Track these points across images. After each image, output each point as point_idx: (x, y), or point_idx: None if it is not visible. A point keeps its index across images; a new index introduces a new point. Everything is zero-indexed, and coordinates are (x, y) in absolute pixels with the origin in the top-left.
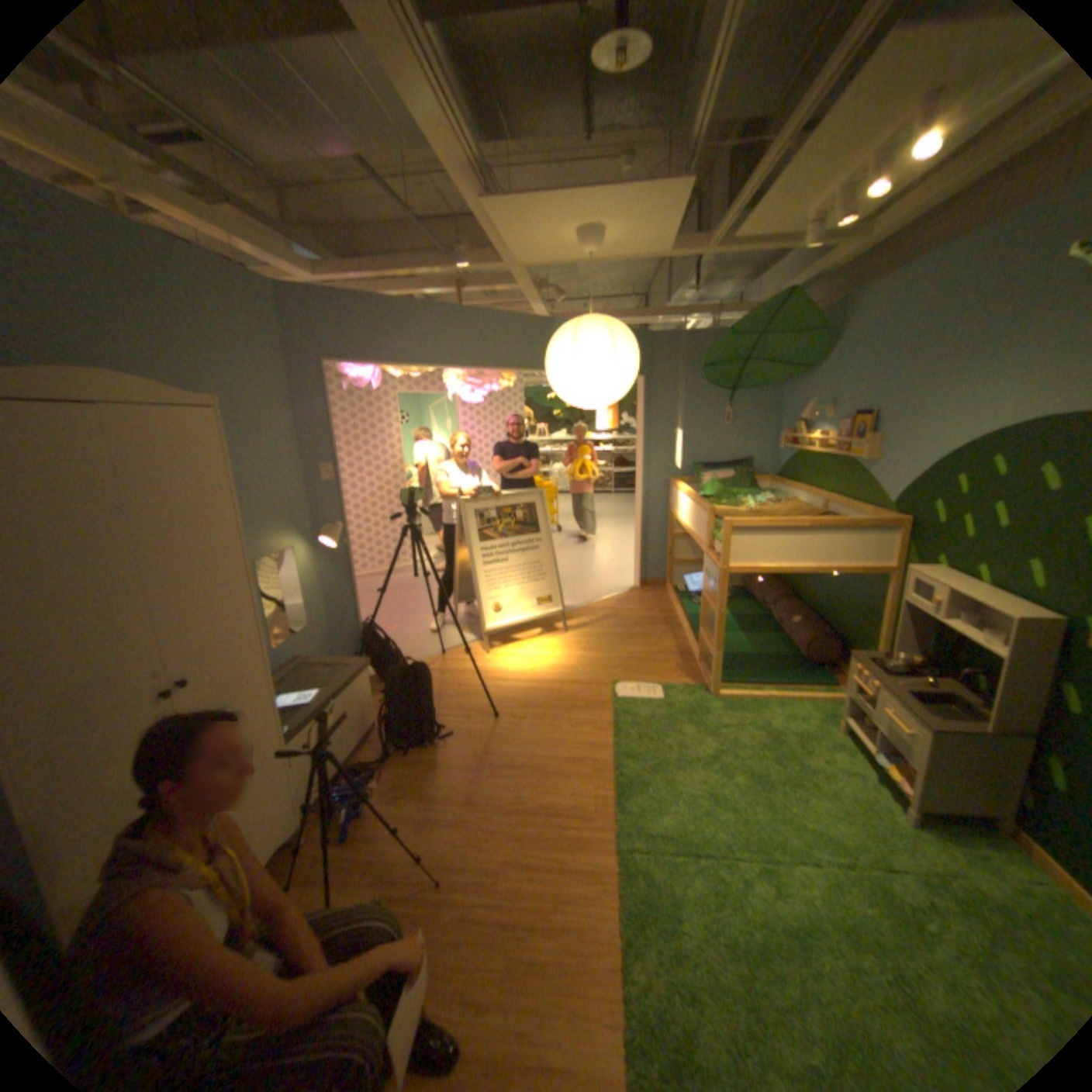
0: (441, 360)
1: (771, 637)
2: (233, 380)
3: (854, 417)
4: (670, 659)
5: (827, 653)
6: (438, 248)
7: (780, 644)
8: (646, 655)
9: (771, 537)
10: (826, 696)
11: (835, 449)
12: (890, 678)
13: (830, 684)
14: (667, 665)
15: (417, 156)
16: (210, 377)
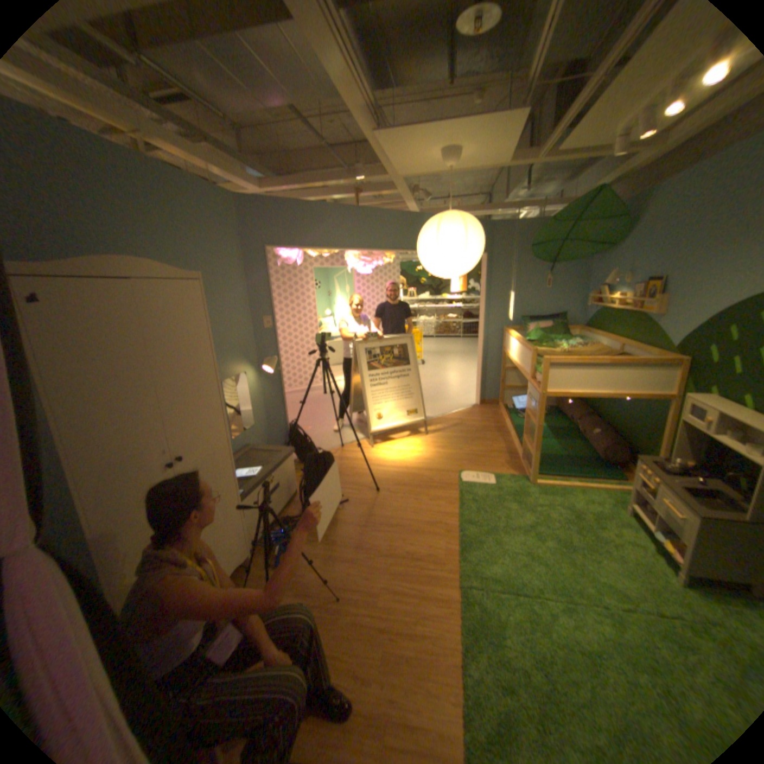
0: (343, 244)
1: (577, 443)
2: (209, 261)
3: (647, 282)
4: (501, 456)
5: (619, 457)
6: (342, 166)
7: (583, 448)
8: (483, 453)
9: (579, 370)
10: (618, 488)
11: (631, 306)
12: (668, 476)
13: (621, 479)
14: (499, 460)
15: (329, 101)
16: (194, 259)
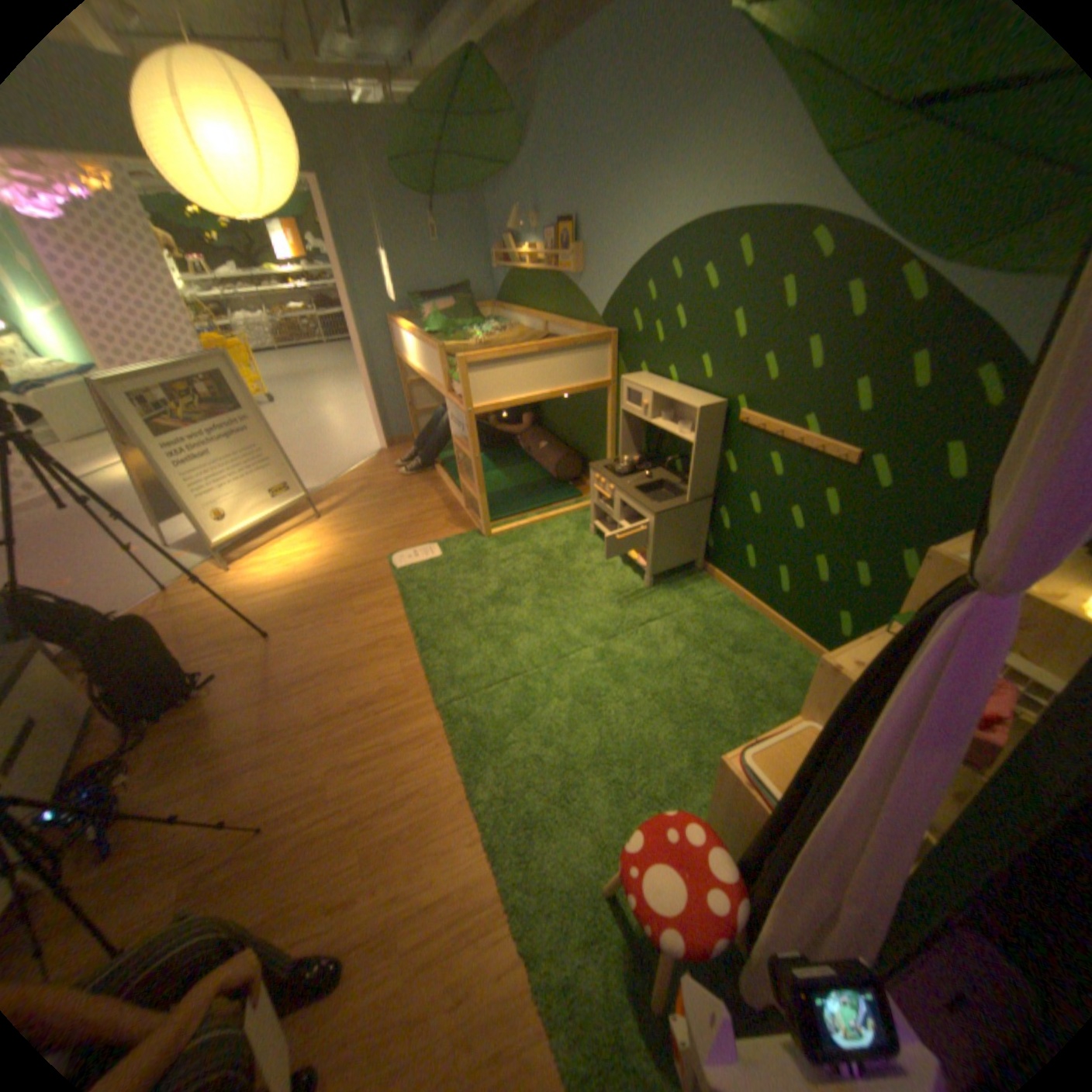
0: None
1: (522, 468)
2: None
3: (555, 227)
4: (438, 514)
5: (569, 470)
6: None
7: (531, 472)
8: (413, 518)
9: (504, 369)
10: (574, 507)
11: (544, 265)
12: (619, 479)
13: (576, 496)
14: (437, 521)
15: None
16: None
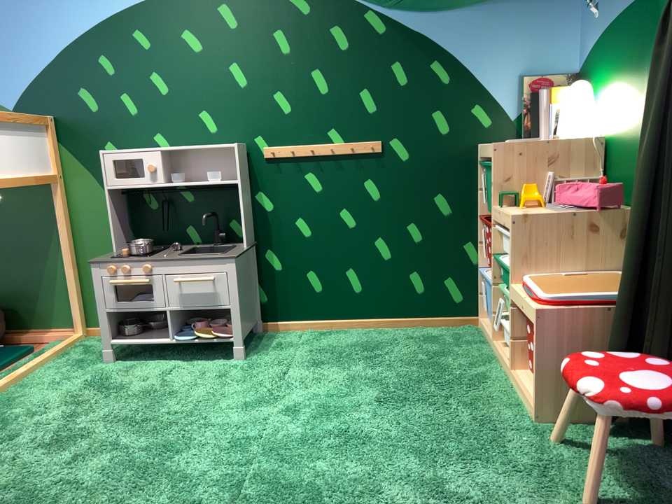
0: None
1: None
2: None
3: None
4: None
5: None
6: None
7: None
8: None
9: None
10: (47, 353)
11: None
12: (147, 257)
13: (26, 350)
14: None
15: None
16: None
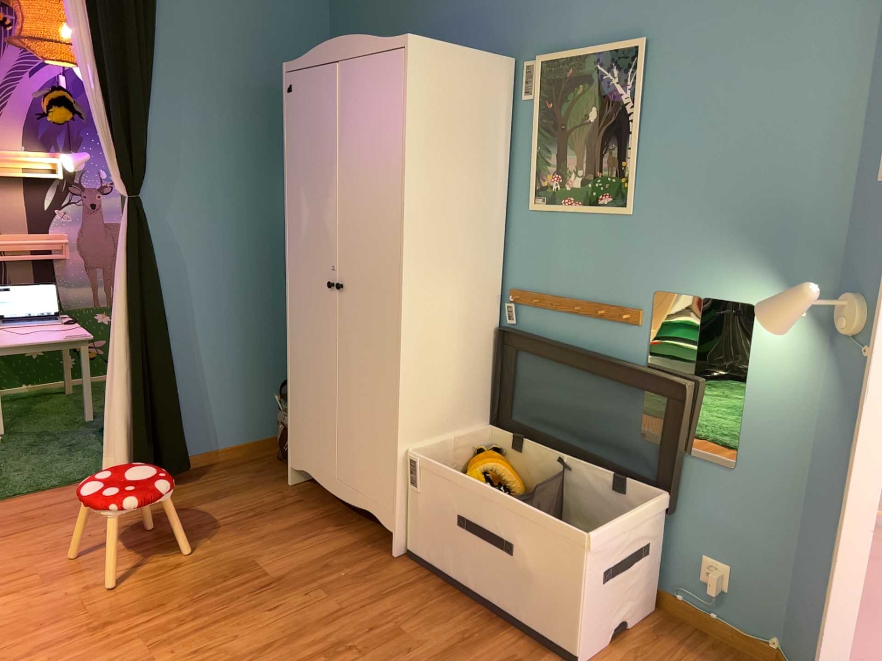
0: None
1: None
2: None
3: None
4: None
5: None
6: None
7: None
8: None
9: None
10: None
11: None
12: None
13: None
14: None
15: None
16: None
